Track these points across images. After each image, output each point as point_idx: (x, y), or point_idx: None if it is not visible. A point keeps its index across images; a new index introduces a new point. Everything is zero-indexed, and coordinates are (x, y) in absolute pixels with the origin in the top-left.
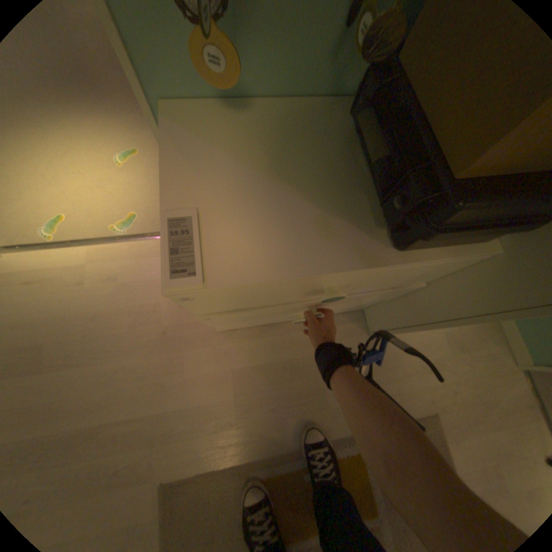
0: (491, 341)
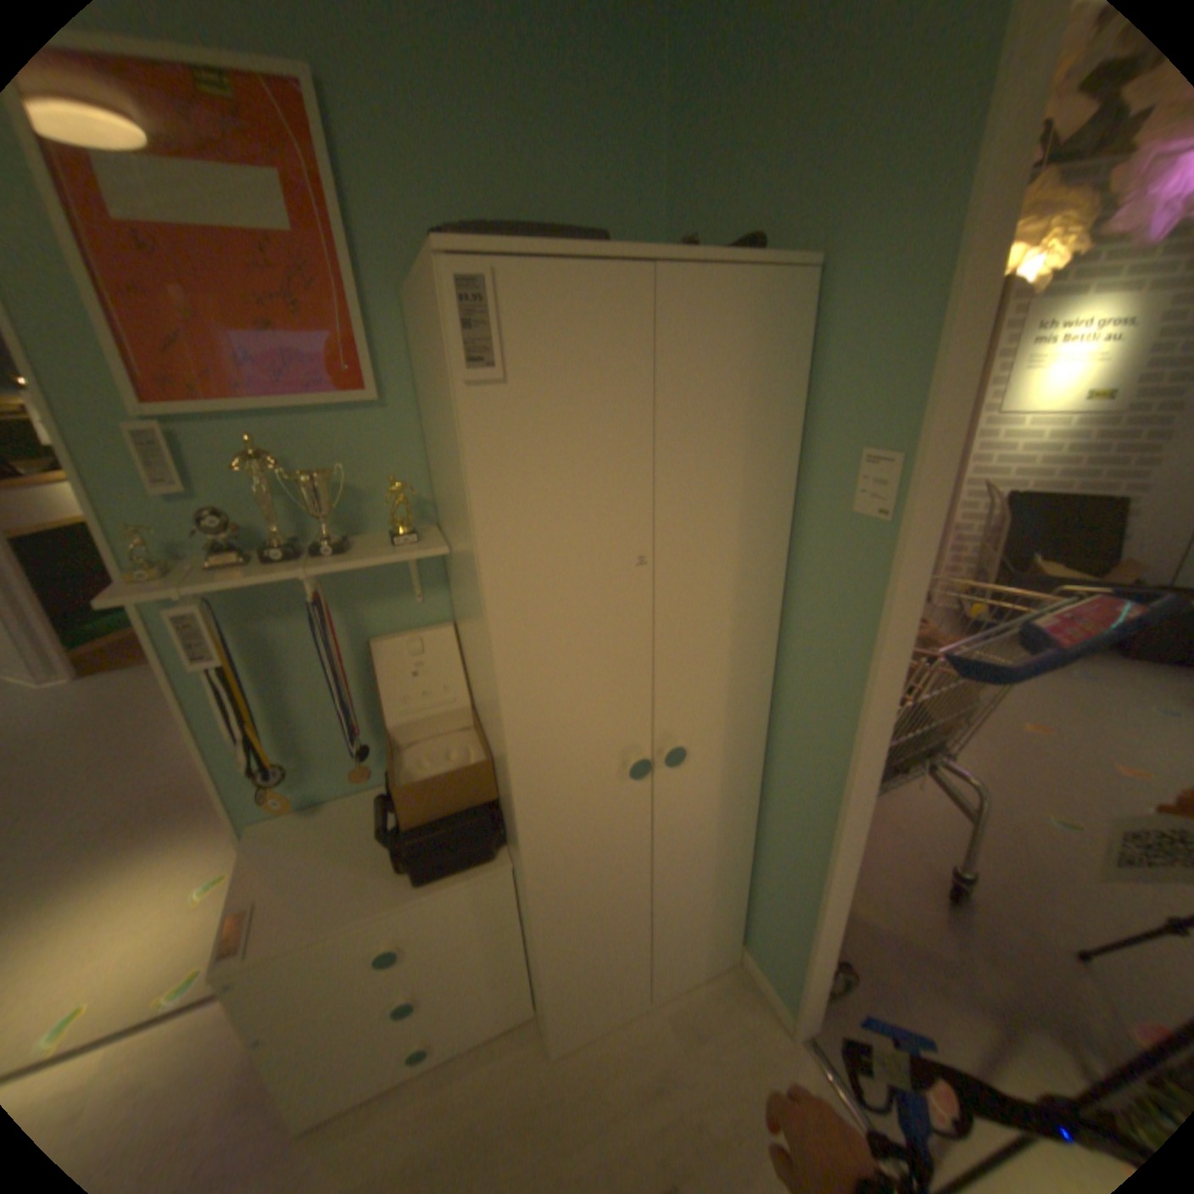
0: (743, 1009)
